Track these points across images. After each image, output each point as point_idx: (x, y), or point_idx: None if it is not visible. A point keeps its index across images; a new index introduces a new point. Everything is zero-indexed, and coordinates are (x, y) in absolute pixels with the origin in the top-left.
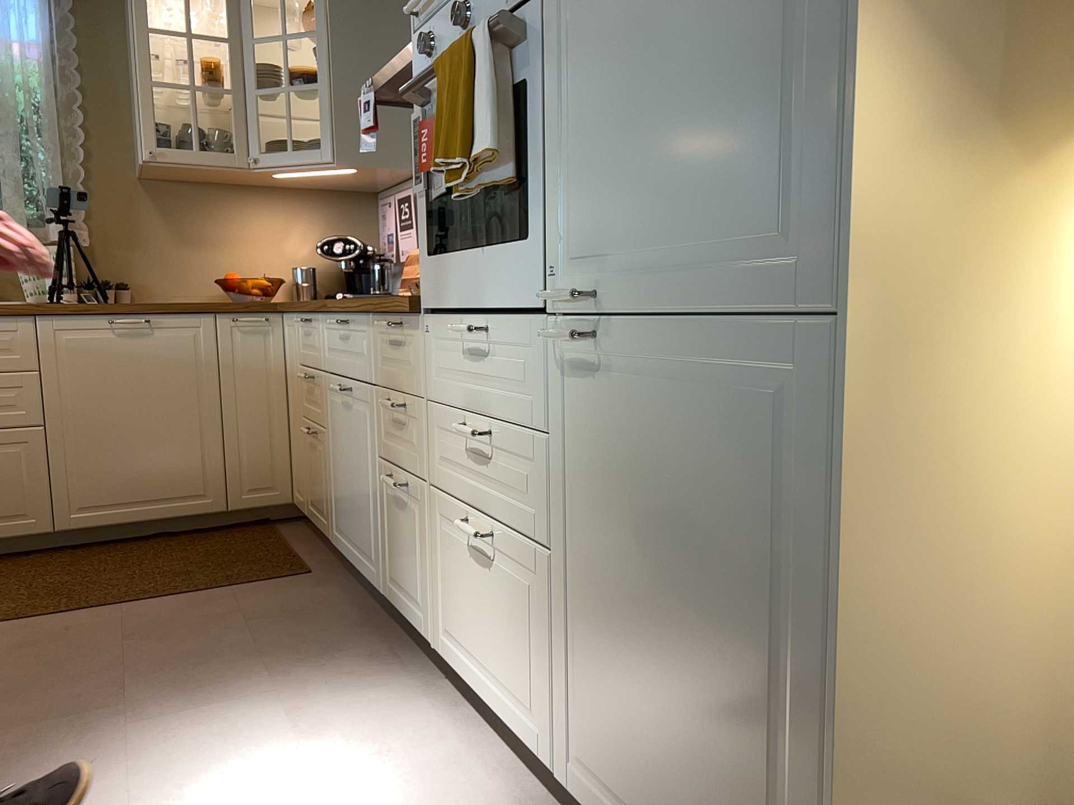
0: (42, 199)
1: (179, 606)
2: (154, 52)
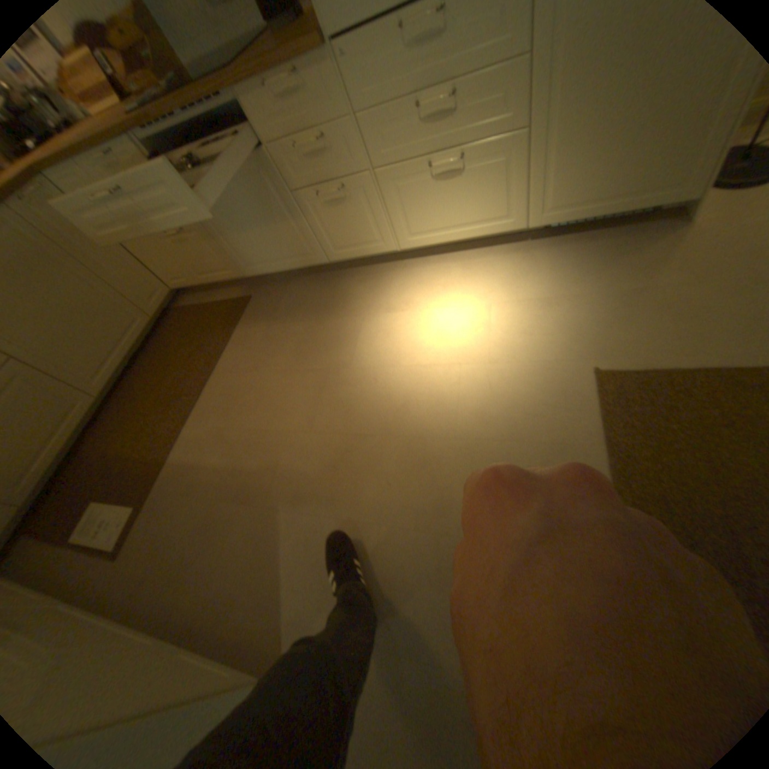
0: None
1: (237, 350)
2: None
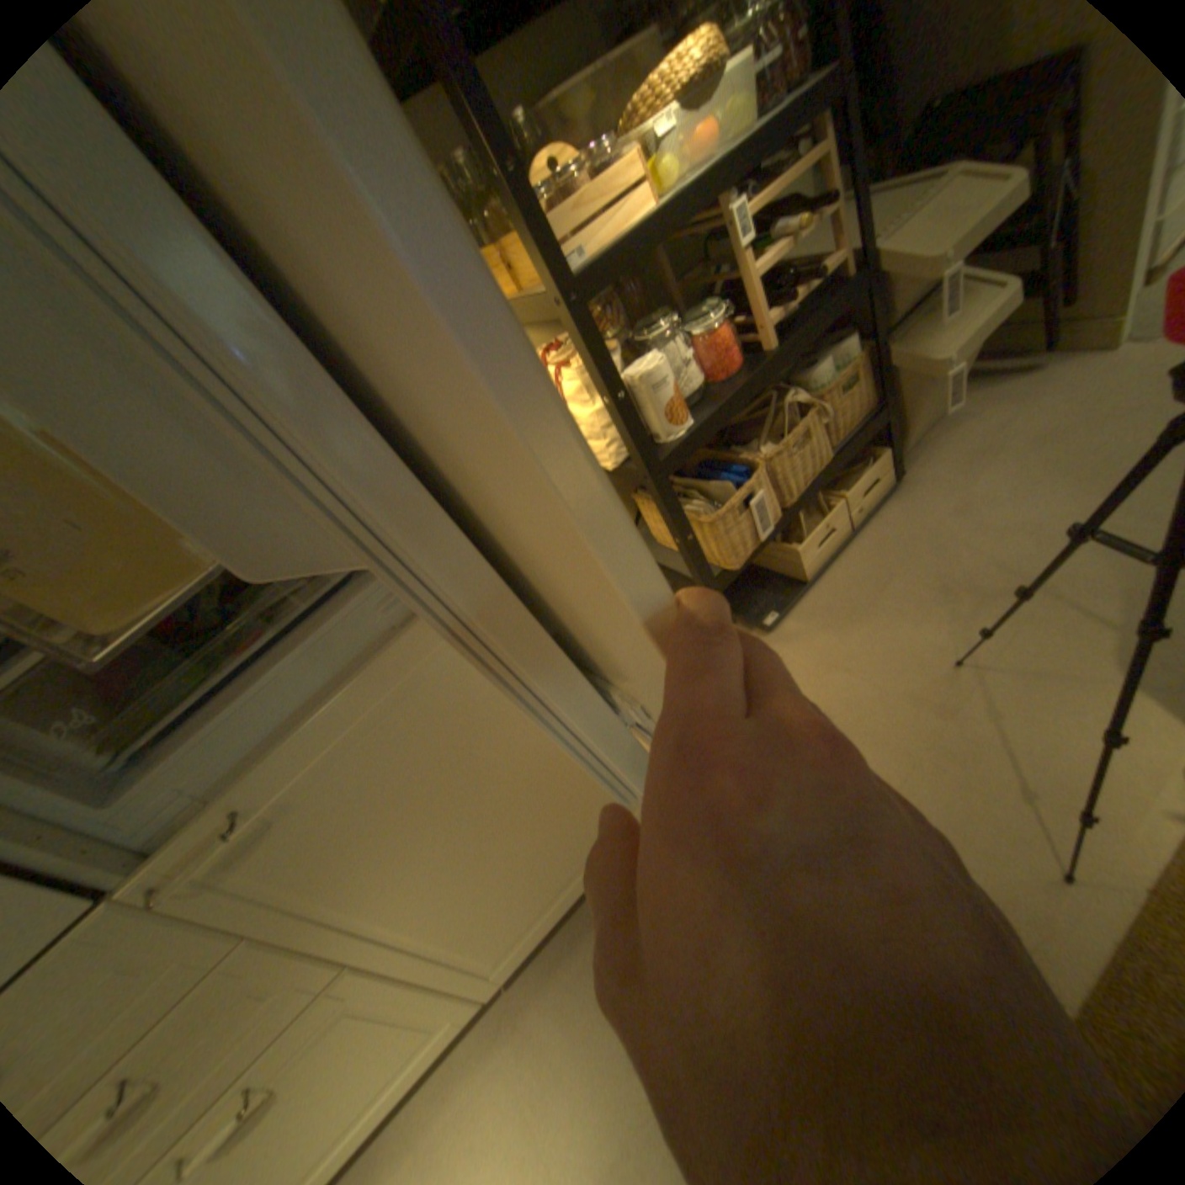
0: None
1: None
2: None
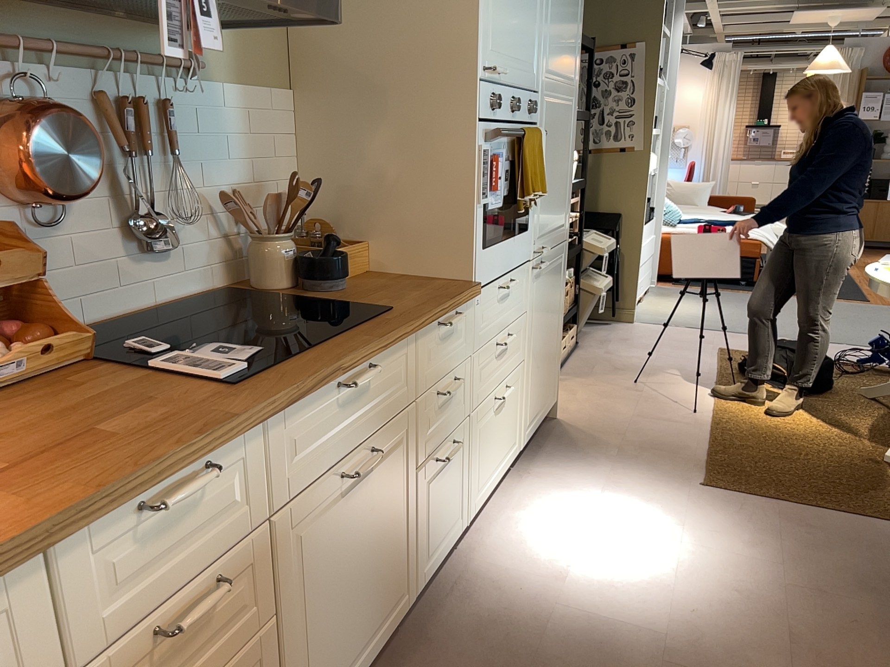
0: None
1: None
2: None
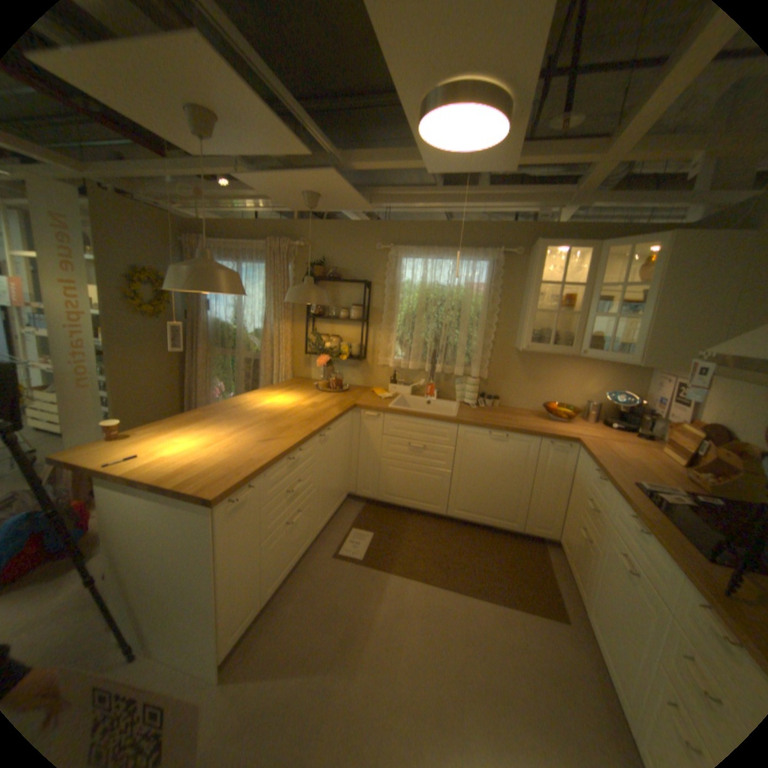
0: (470, 355)
1: (495, 617)
2: (540, 293)
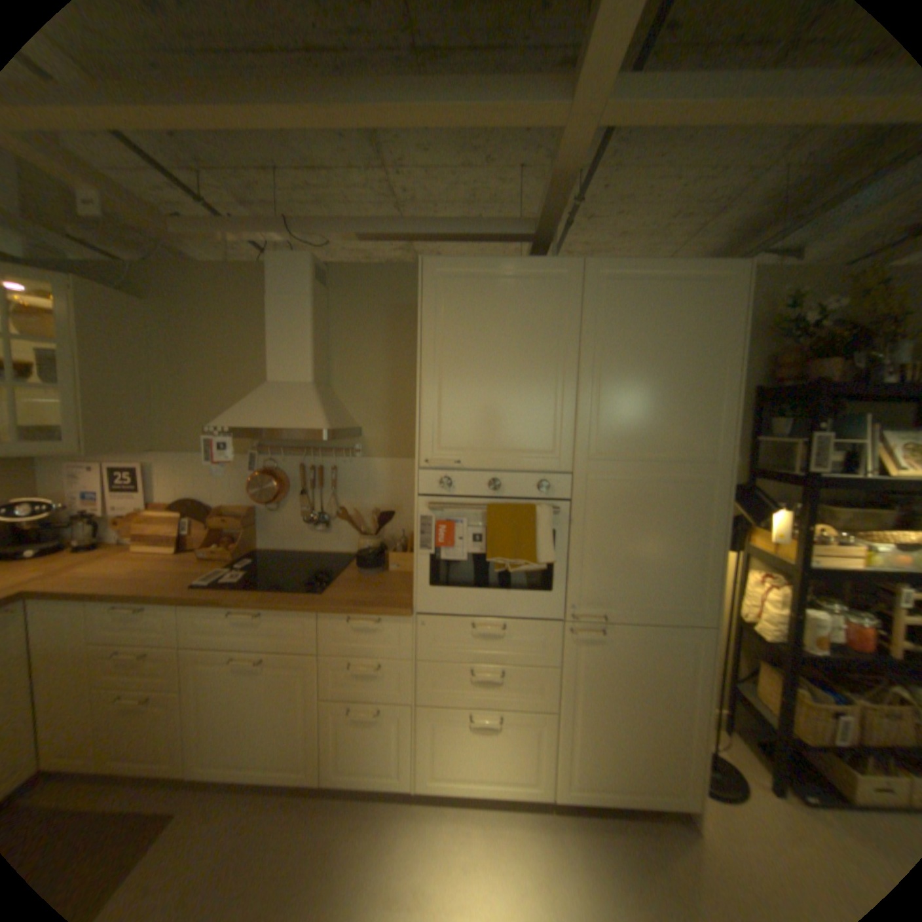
0: None
1: None
2: None
